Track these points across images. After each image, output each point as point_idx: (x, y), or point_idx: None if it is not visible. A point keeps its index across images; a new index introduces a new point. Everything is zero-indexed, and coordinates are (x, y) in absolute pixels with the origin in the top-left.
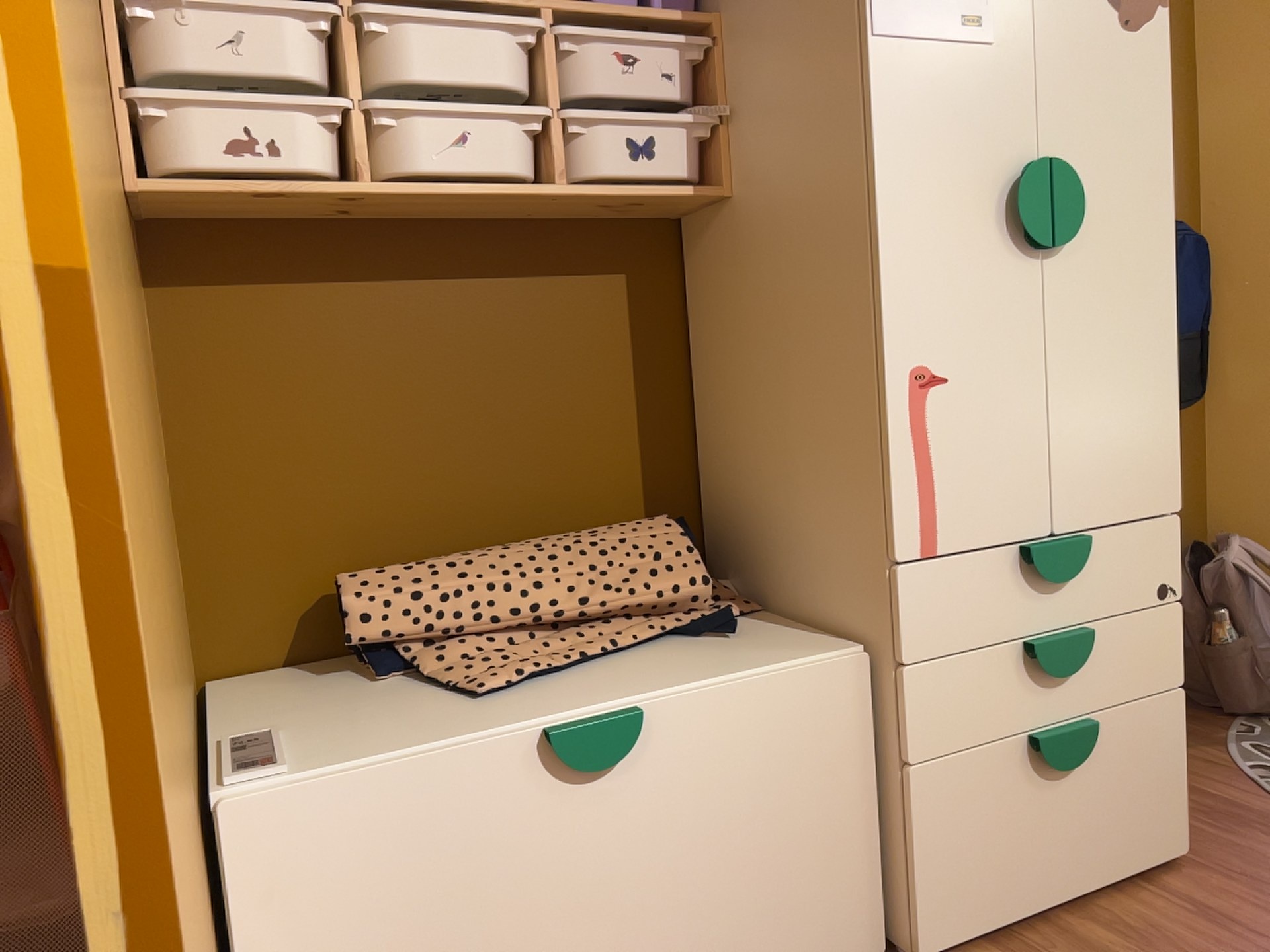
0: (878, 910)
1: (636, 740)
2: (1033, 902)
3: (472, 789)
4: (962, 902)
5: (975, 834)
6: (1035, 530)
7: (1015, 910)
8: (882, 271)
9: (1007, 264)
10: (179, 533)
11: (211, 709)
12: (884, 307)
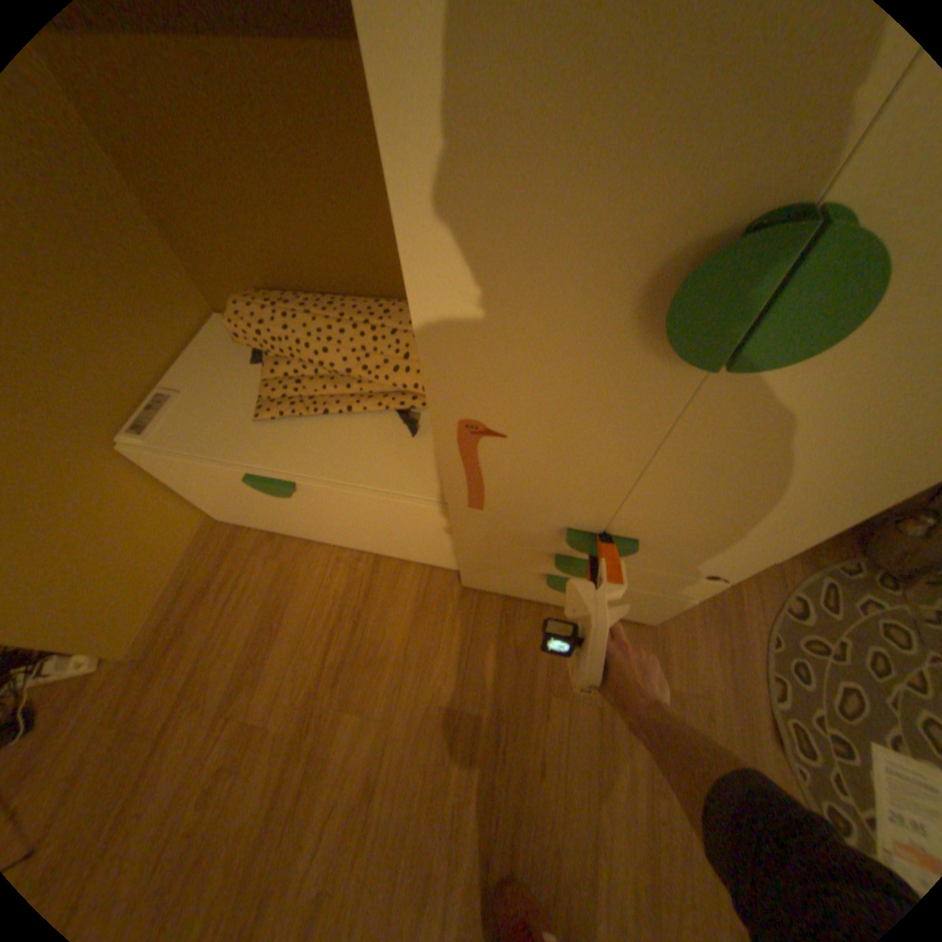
0: (453, 562)
1: (289, 494)
2: (533, 599)
3: (221, 476)
4: (487, 586)
5: (499, 579)
6: (583, 527)
7: (520, 596)
8: (421, 327)
9: (634, 361)
10: (154, 238)
11: (186, 348)
12: (427, 362)
